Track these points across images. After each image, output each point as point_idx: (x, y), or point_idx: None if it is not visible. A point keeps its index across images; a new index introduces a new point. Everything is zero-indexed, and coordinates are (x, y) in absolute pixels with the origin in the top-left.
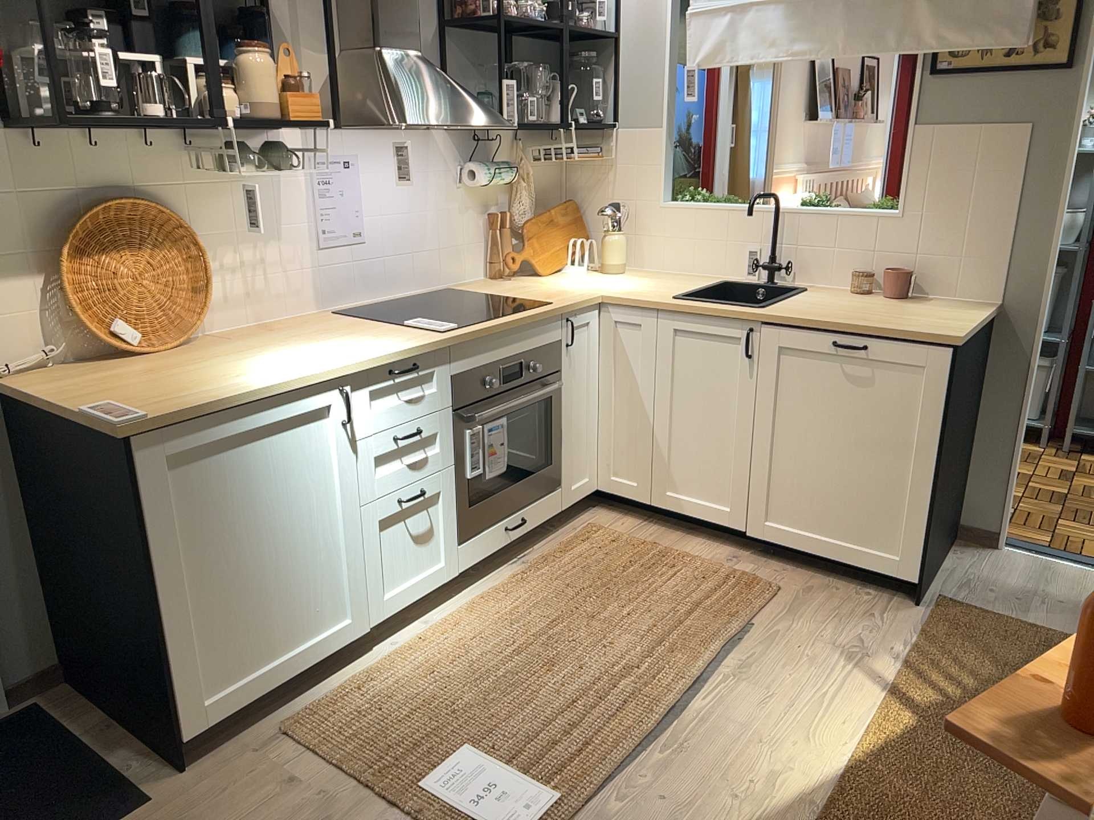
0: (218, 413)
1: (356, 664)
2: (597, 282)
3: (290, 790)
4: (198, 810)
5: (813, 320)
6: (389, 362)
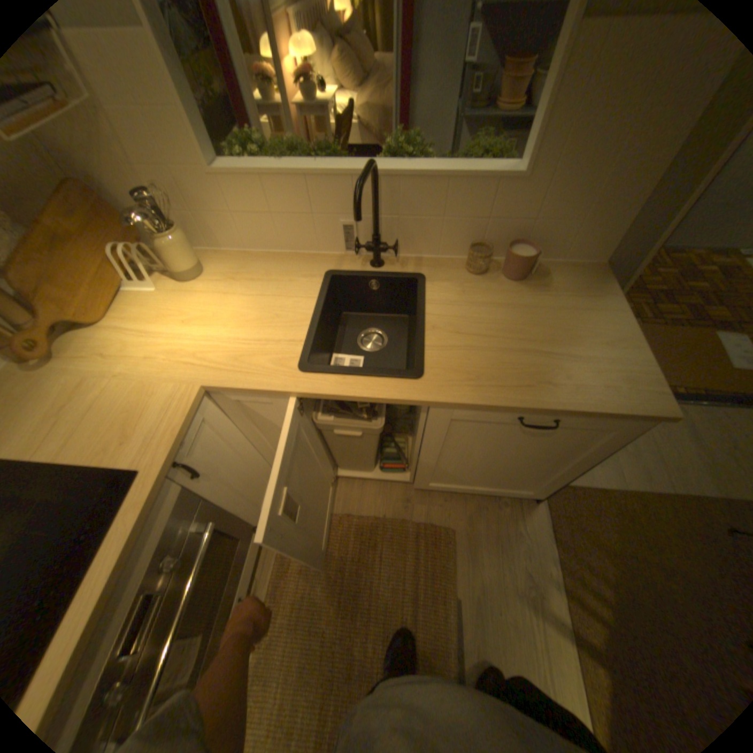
0: None
1: None
2: (176, 328)
3: None
4: None
5: (496, 406)
6: None
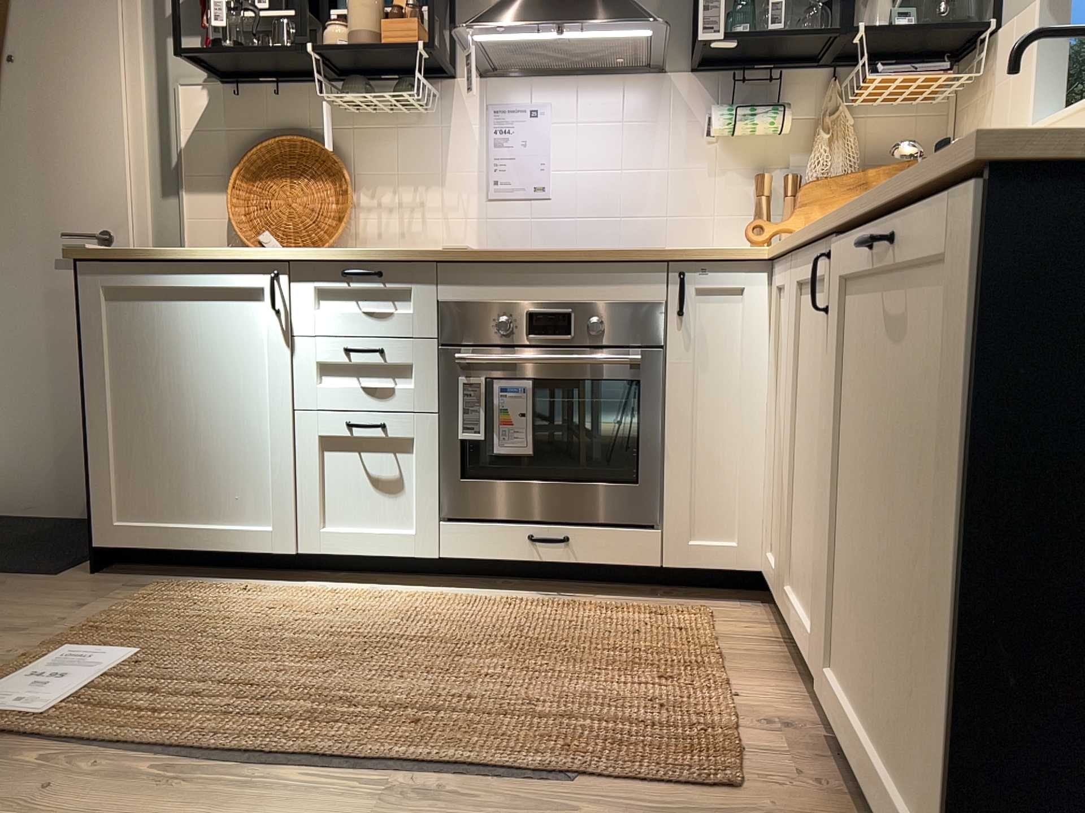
0: (145, 262)
1: (276, 583)
2: None
3: (68, 610)
4: (41, 591)
5: (867, 206)
6: (339, 260)
